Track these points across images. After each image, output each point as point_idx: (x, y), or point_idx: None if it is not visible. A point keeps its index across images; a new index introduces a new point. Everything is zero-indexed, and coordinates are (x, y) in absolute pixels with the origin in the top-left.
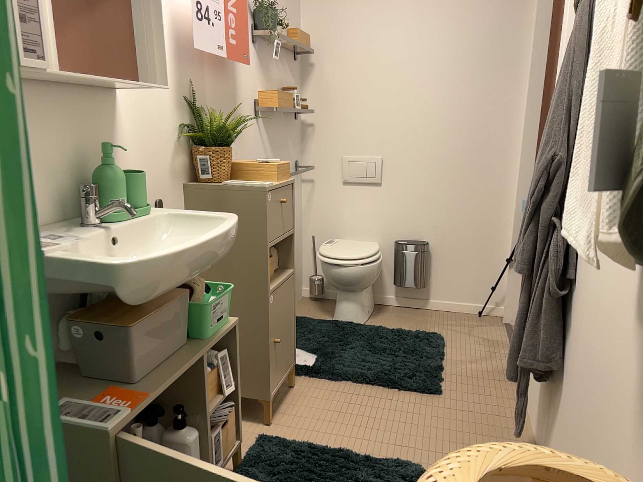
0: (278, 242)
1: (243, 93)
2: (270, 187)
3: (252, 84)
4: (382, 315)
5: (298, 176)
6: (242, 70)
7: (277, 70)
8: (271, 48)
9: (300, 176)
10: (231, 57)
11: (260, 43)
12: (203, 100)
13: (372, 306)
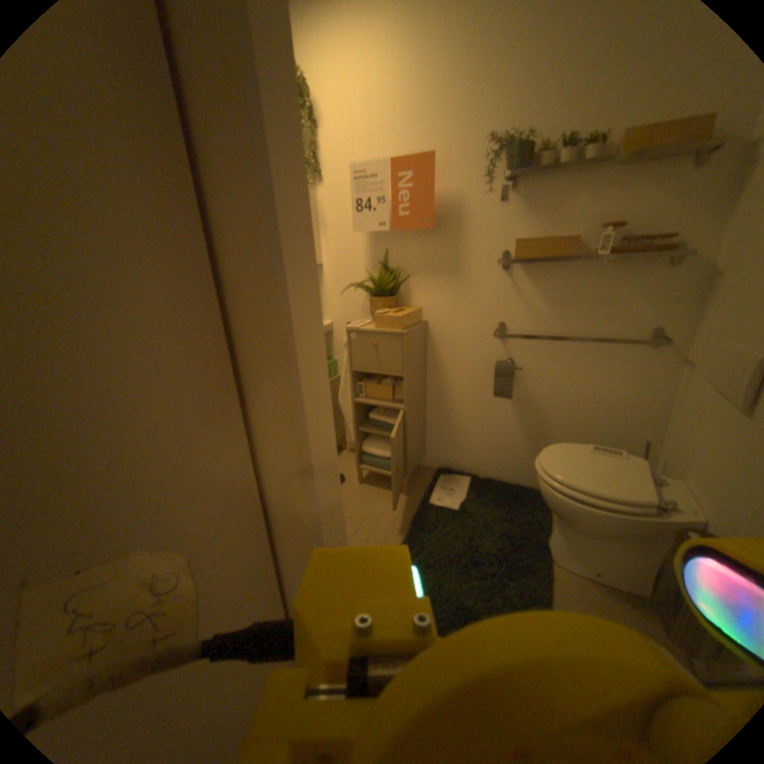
0: (371, 373)
1: (475, 245)
2: (352, 329)
3: (500, 232)
4: (625, 605)
5: (667, 351)
6: (477, 222)
7: (596, 198)
8: (576, 172)
9: (678, 352)
10: (399, 225)
11: (533, 177)
12: (401, 260)
13: (633, 585)
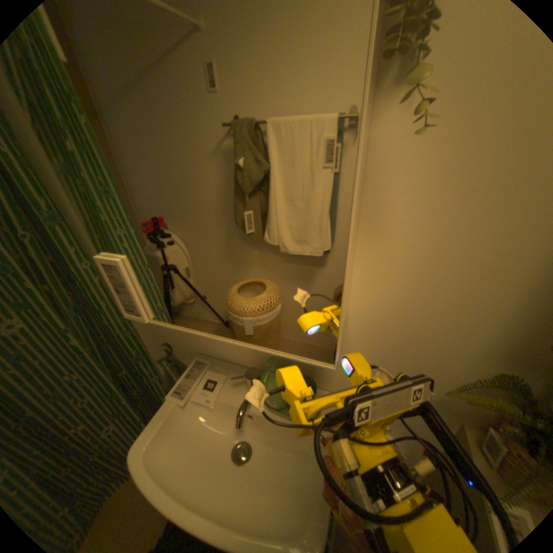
0: None
1: None
2: None
3: None
4: None
5: None
6: None
7: None
8: None
9: None
10: None
11: None
12: None
13: None
